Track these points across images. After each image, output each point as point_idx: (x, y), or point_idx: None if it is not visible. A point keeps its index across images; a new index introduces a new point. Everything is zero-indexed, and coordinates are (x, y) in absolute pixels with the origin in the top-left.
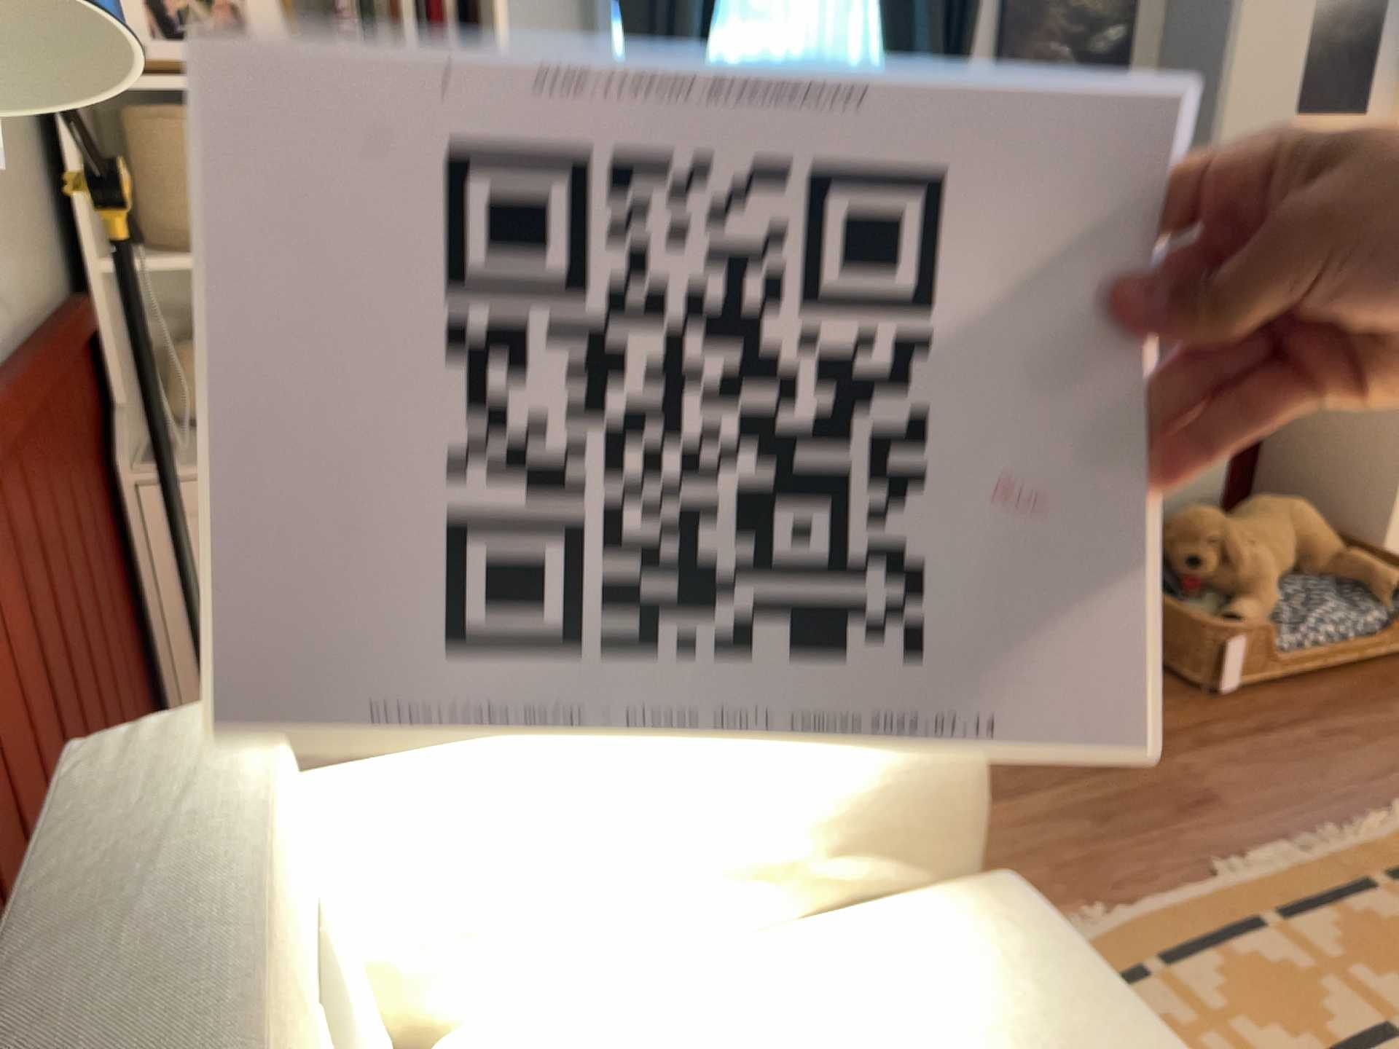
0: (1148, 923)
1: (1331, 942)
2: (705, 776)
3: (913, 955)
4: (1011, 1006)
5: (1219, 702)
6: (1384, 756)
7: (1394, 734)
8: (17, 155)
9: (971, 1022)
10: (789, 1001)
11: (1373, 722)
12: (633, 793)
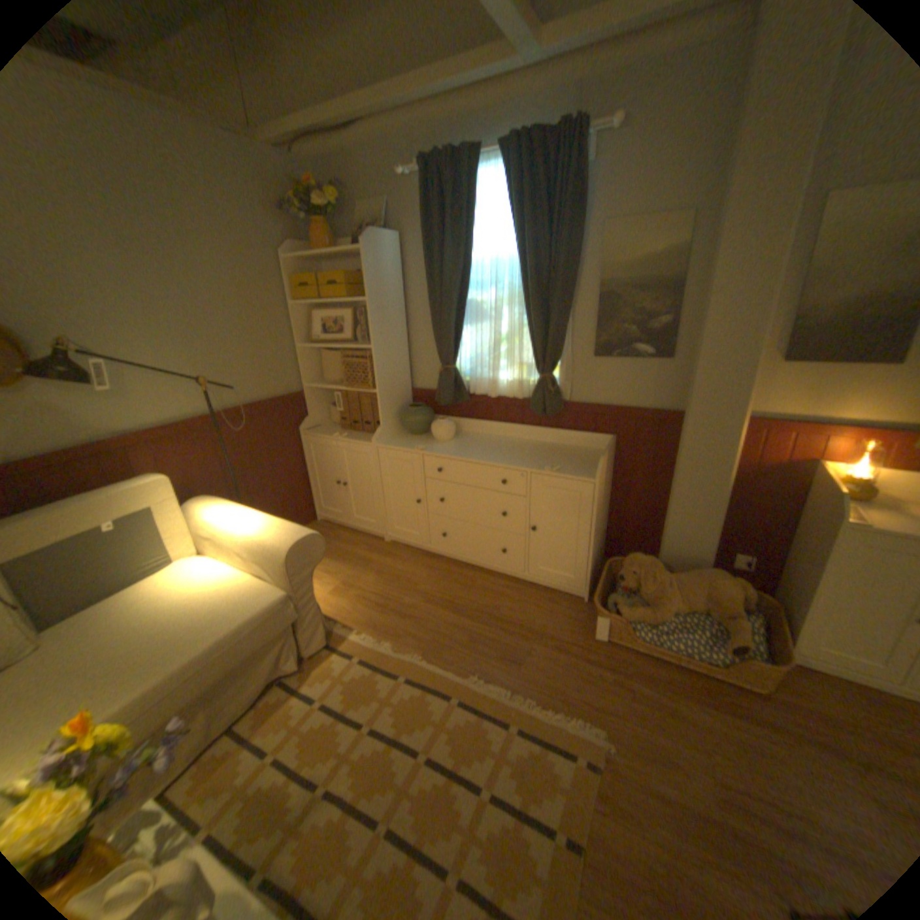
0: (422, 671)
1: (456, 723)
2: (242, 531)
3: (240, 591)
4: (226, 609)
5: (597, 643)
6: (624, 708)
7: (651, 708)
8: (277, 363)
9: (218, 606)
10: (218, 583)
11: (651, 697)
12: (231, 527)
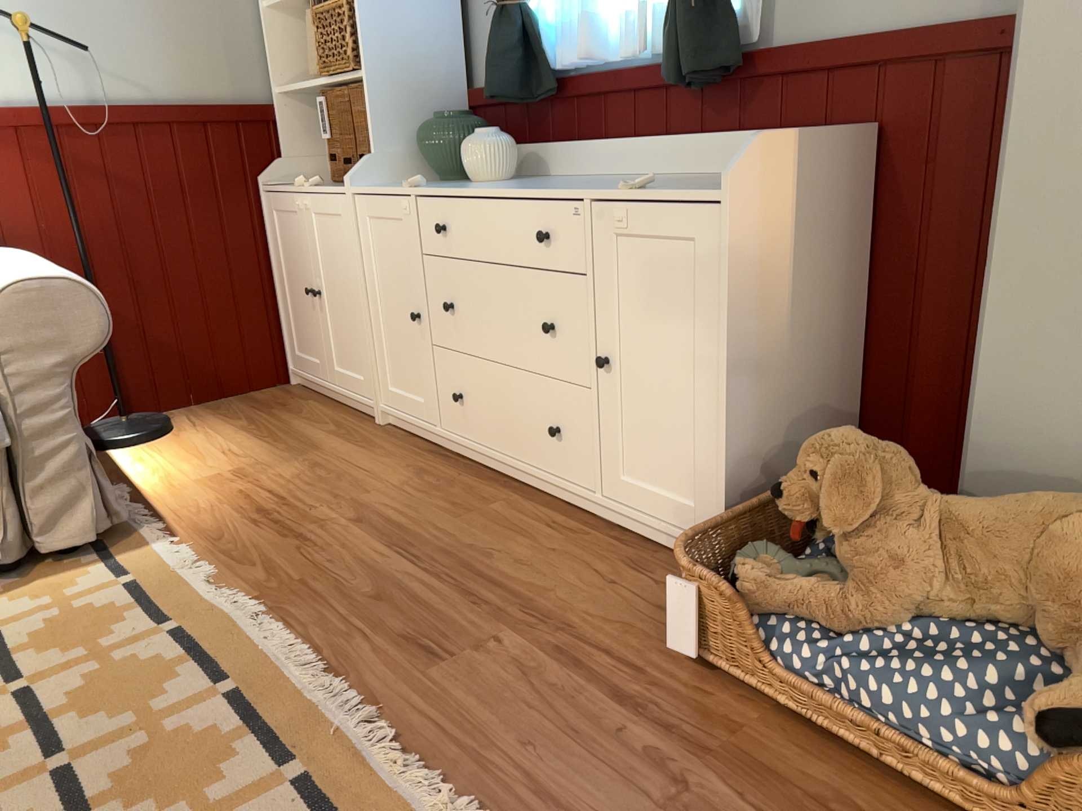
0: (225, 621)
1: (193, 722)
2: None
3: None
4: None
5: (680, 663)
6: None
7: None
8: (220, 39)
9: None
10: None
11: None
12: None
